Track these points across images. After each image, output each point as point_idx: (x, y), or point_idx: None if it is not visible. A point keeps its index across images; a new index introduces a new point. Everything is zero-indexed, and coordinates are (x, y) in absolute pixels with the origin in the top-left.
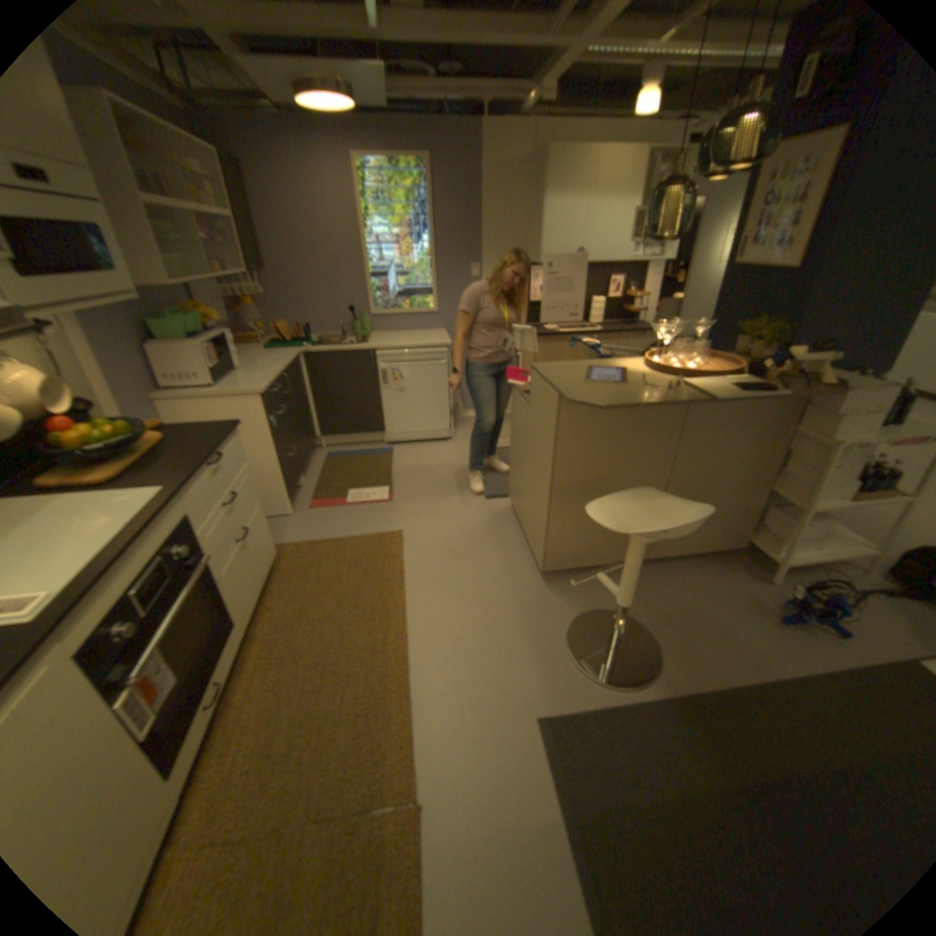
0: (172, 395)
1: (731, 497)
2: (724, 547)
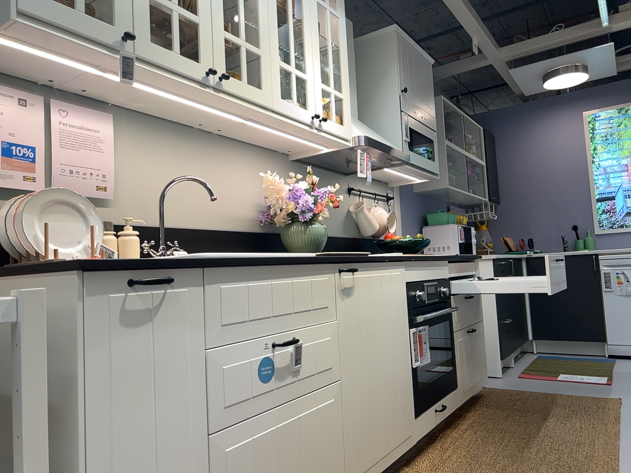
0: None
1: None
2: None
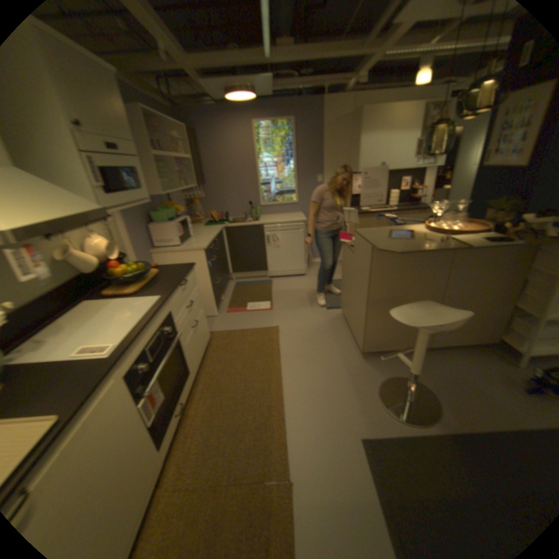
0: (161, 251)
1: (486, 309)
2: (483, 342)
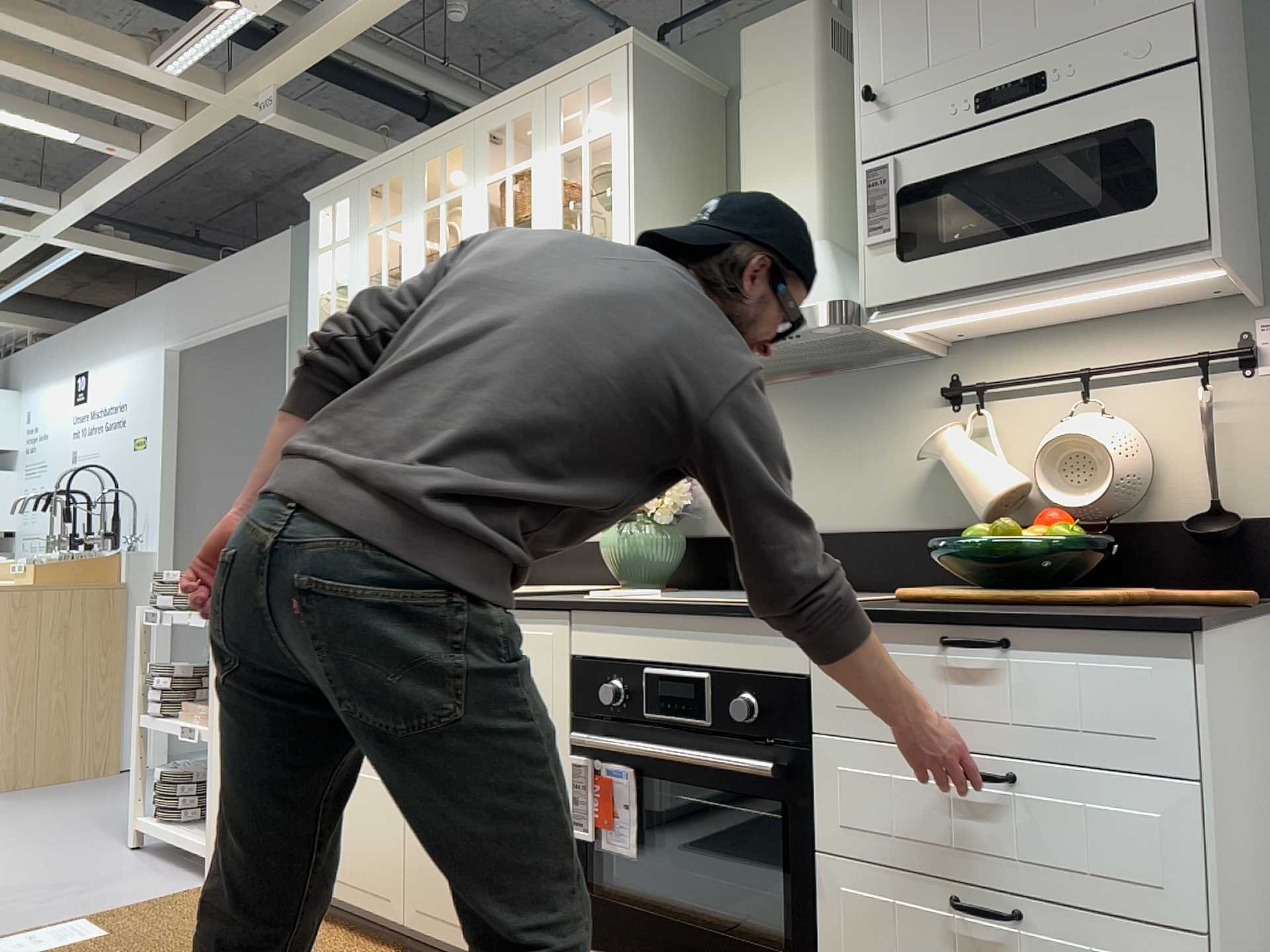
0: None
1: None
2: None
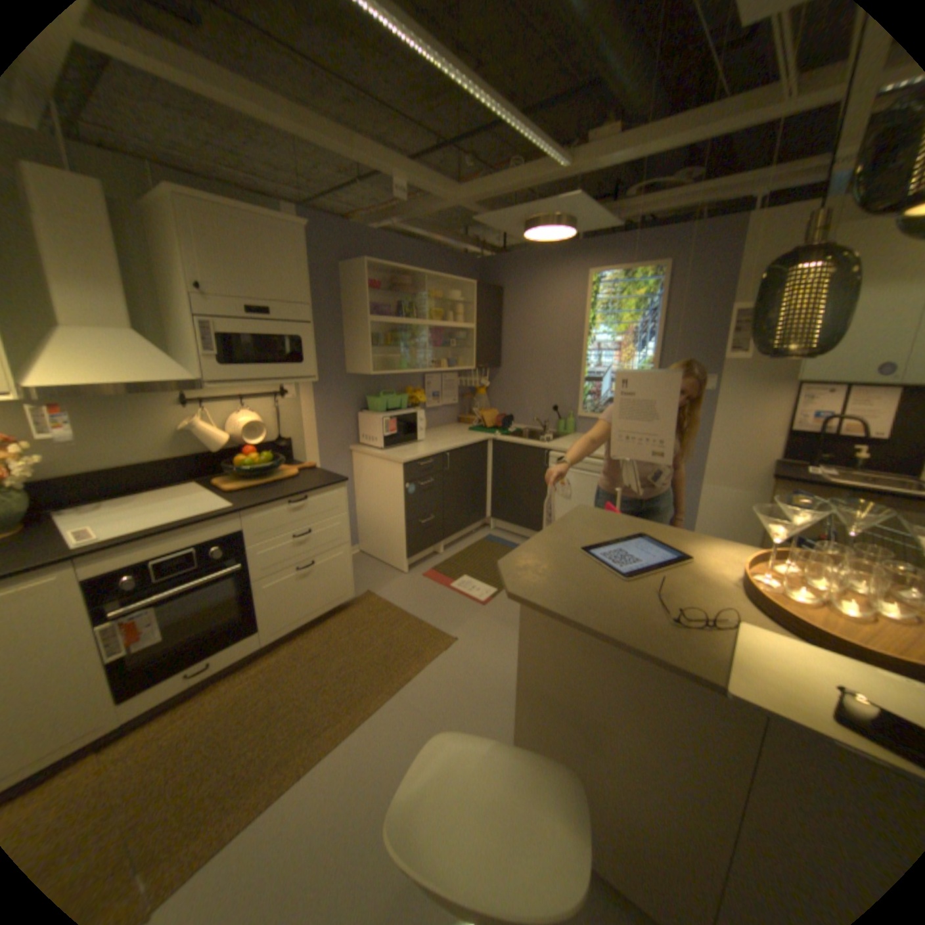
0: (358, 449)
1: None
2: None
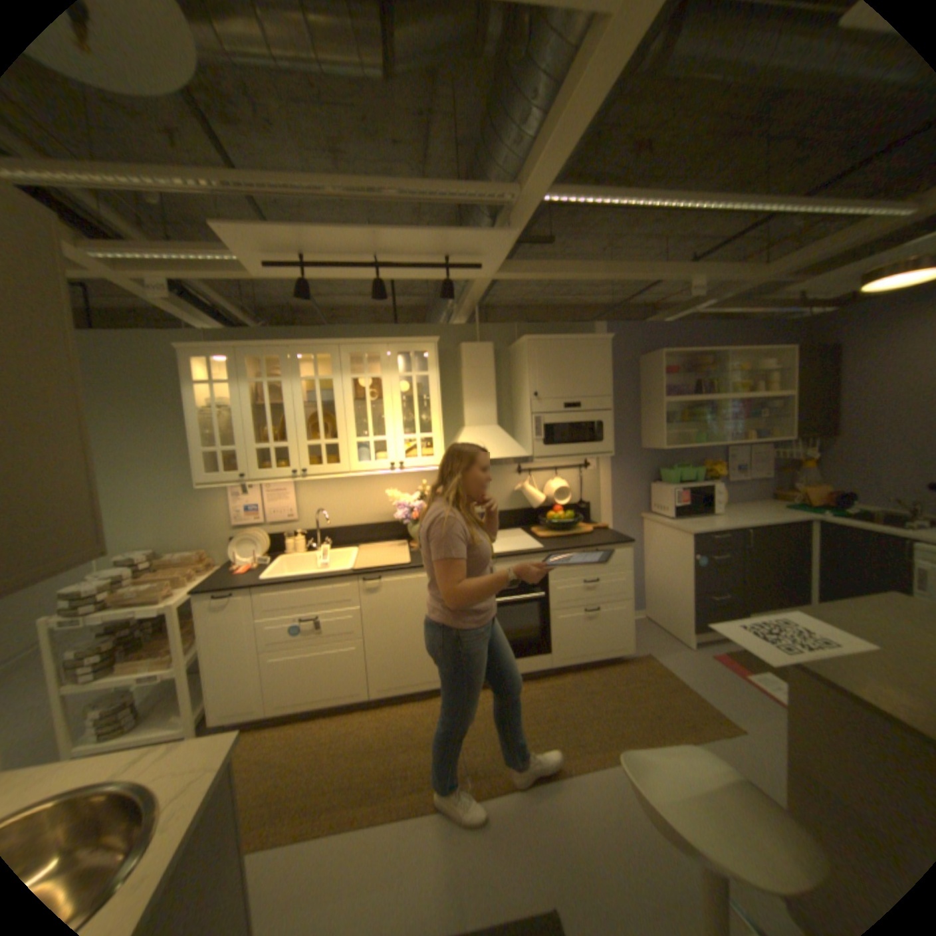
0: (650, 518)
1: None
2: None
